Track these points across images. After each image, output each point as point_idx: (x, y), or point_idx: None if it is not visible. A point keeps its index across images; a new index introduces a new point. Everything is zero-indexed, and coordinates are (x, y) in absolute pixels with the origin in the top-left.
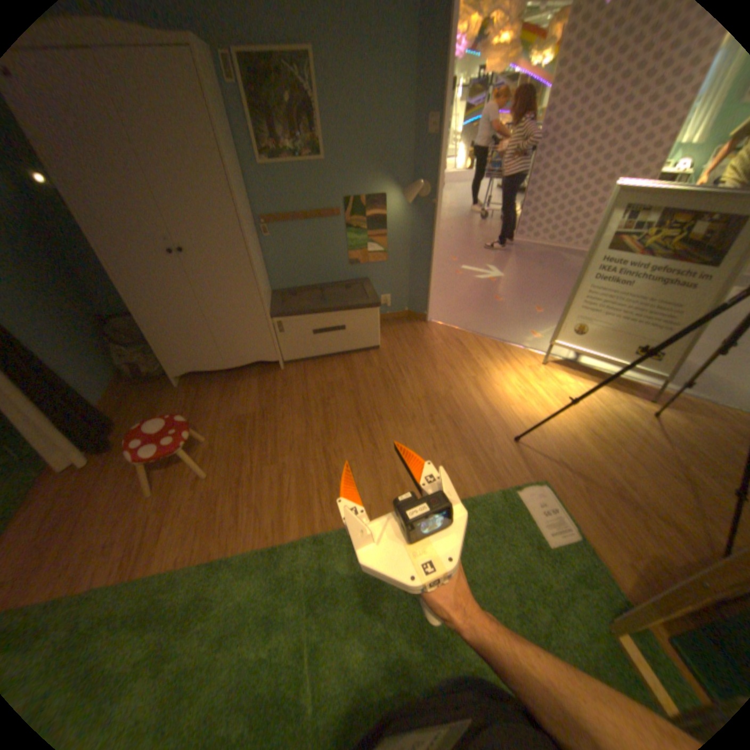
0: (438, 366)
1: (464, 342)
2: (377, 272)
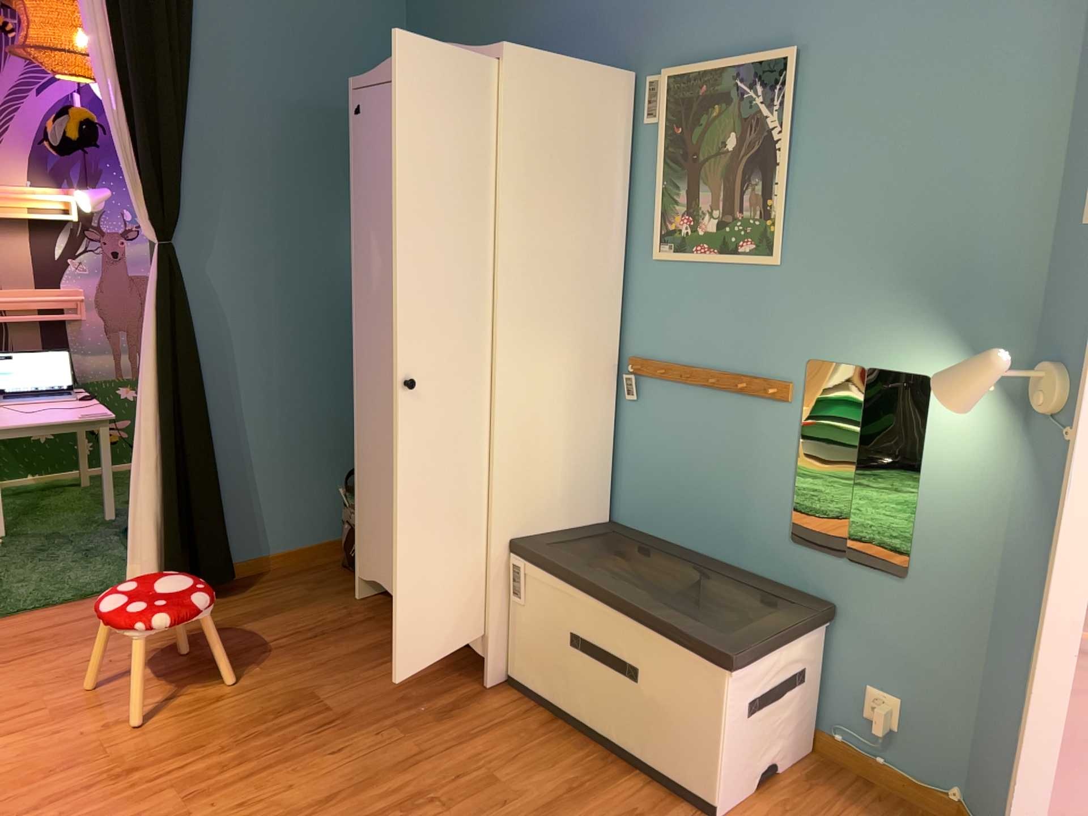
0: None
1: None
2: (871, 603)
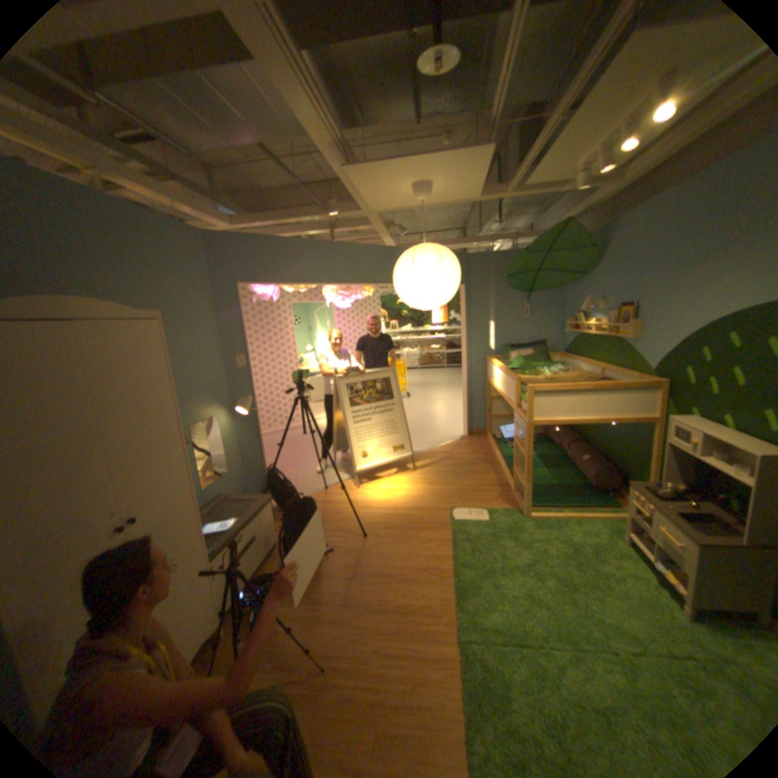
0: (330, 519)
1: (318, 500)
2: (222, 487)
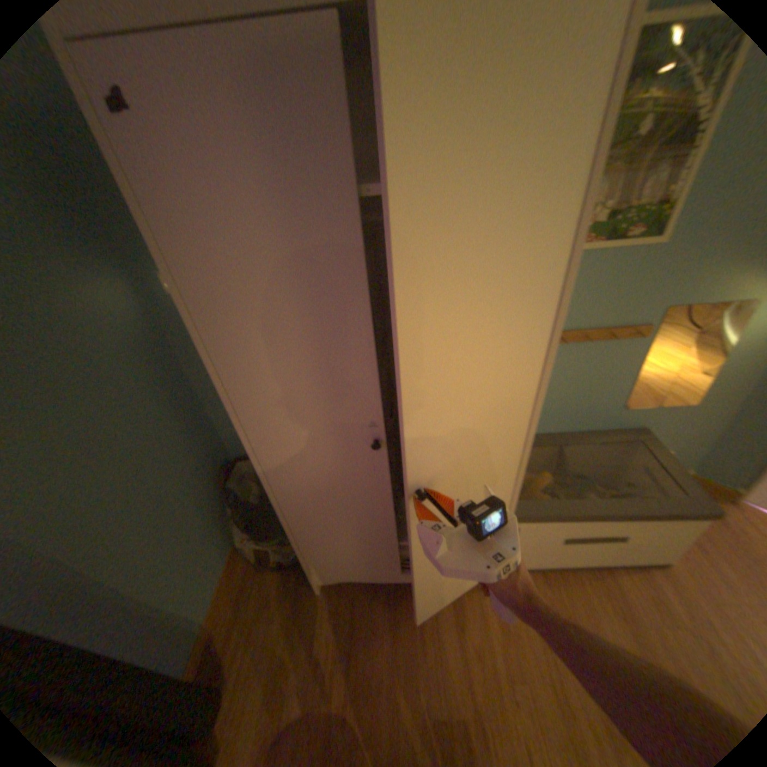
0: None
1: None
2: (671, 420)
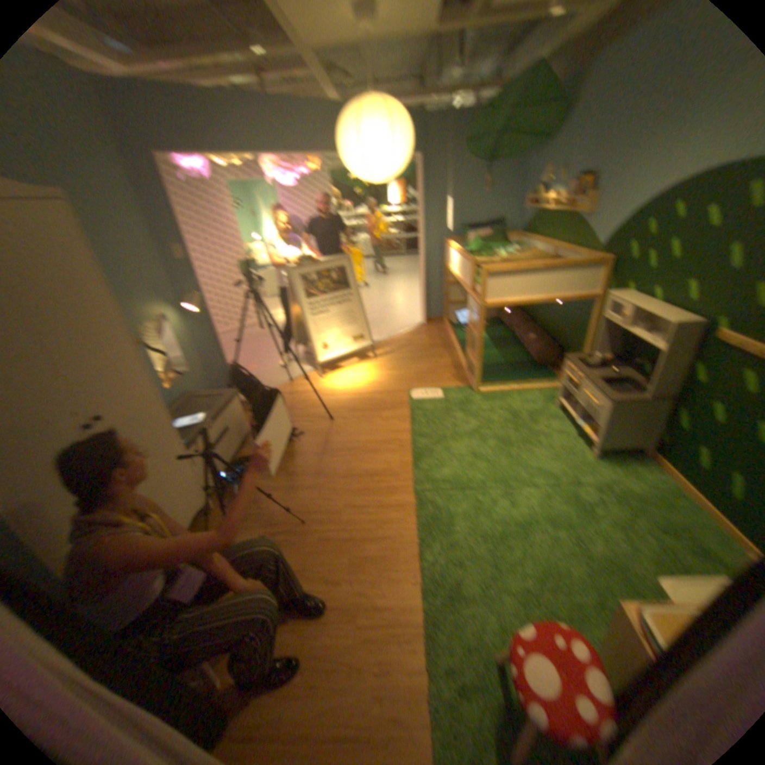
0: (297, 406)
1: (283, 390)
2: (185, 384)
